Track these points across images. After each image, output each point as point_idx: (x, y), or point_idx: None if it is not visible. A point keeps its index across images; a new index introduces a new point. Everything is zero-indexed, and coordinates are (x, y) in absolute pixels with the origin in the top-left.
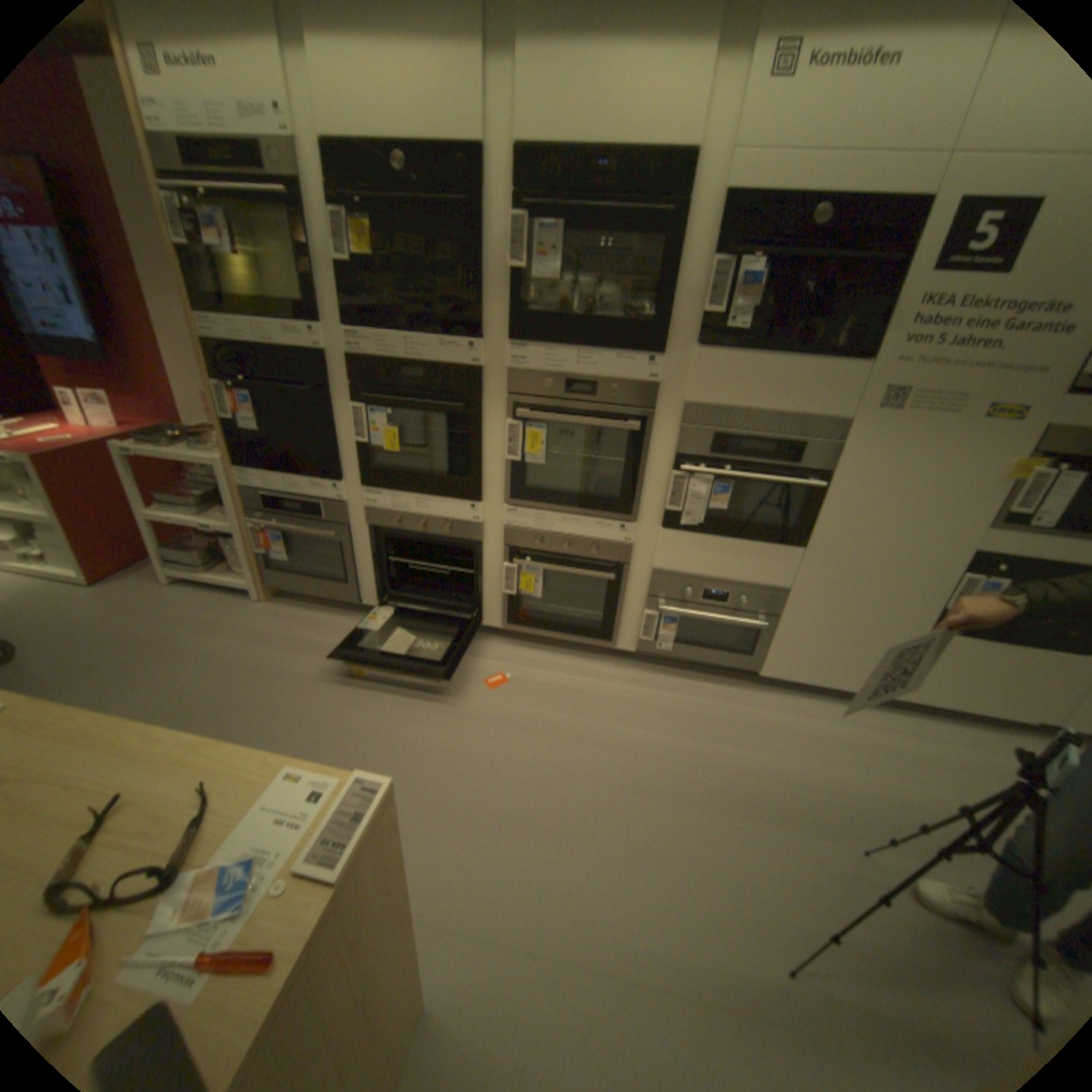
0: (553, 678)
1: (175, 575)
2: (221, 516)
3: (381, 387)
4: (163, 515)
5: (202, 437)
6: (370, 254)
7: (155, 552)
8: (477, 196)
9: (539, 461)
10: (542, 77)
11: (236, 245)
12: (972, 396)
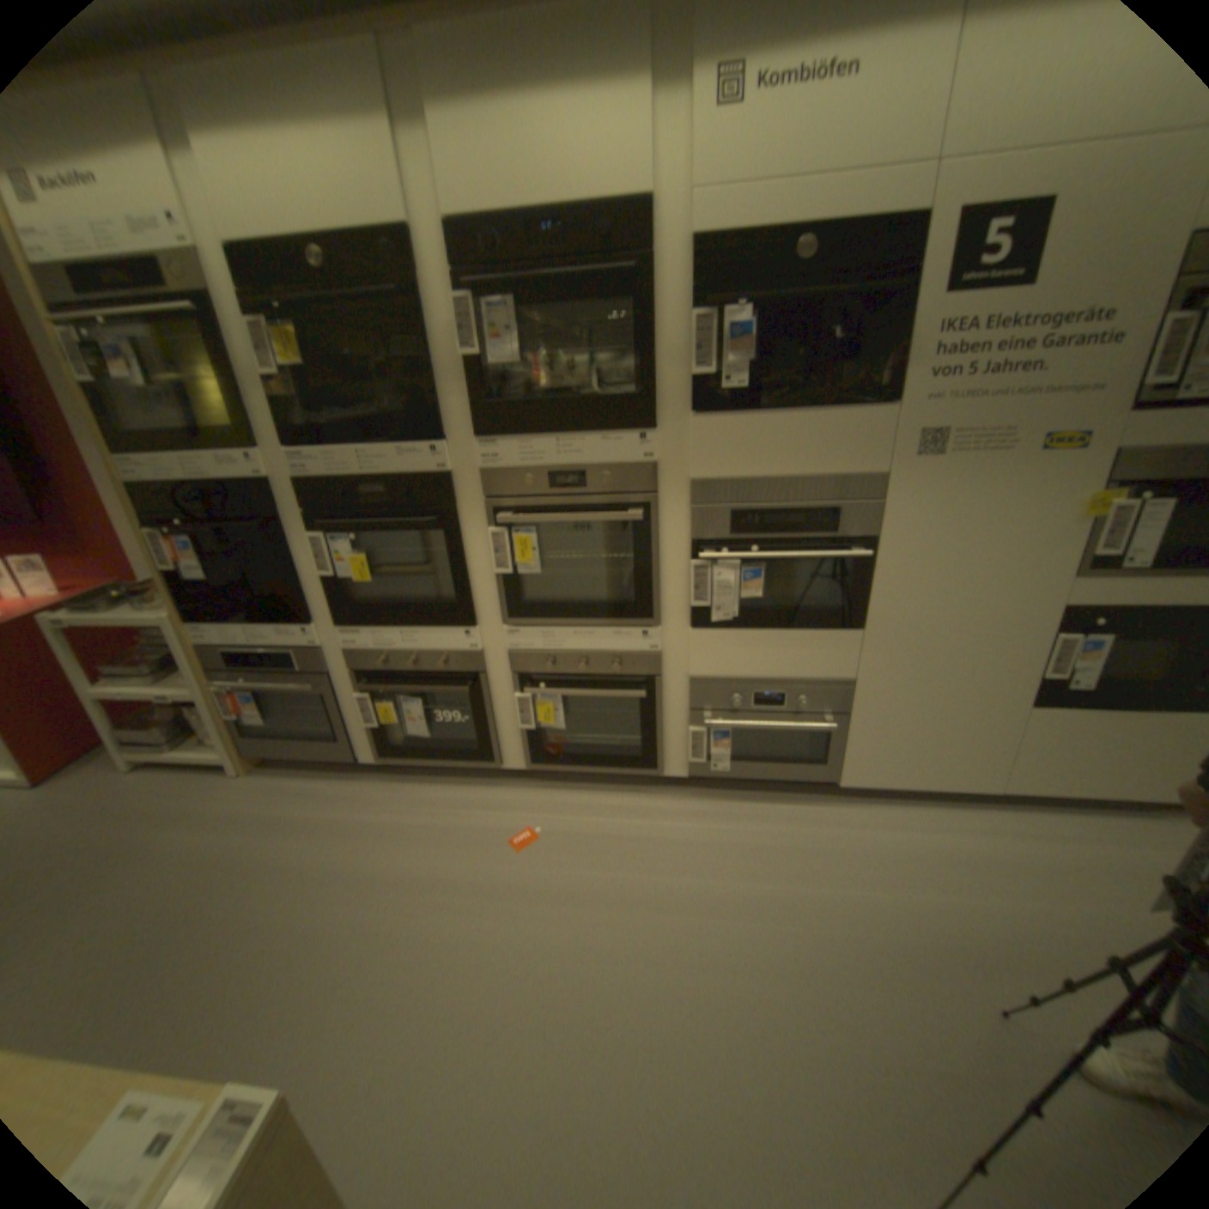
0: (592, 824)
1: (136, 755)
2: (181, 679)
3: (339, 508)
4: (111, 688)
5: (144, 592)
6: (301, 360)
7: (114, 731)
8: (411, 280)
9: (534, 569)
10: (460, 140)
11: (151, 371)
12: (1021, 428)
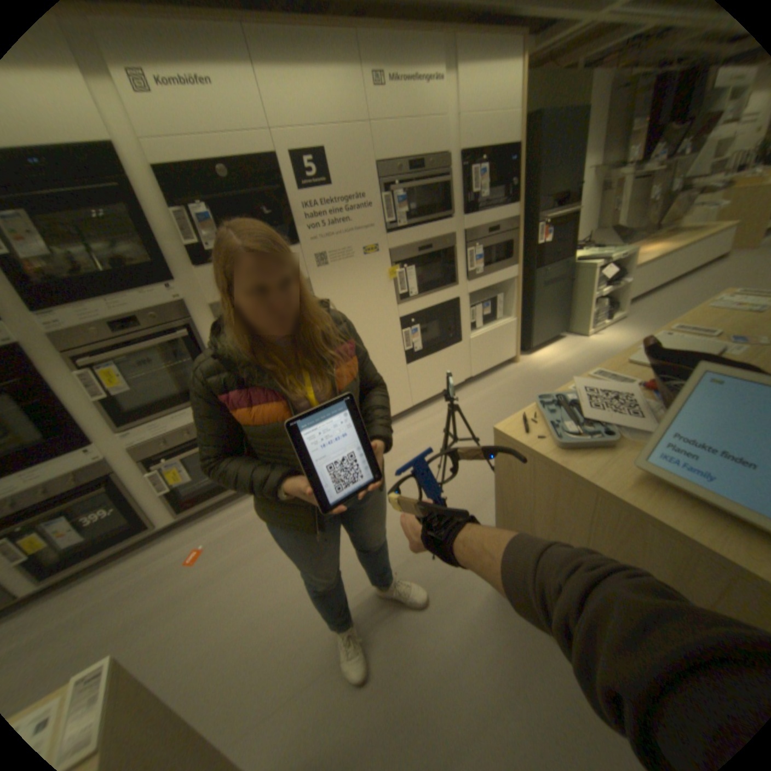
0: (233, 525)
1: None
2: None
3: None
4: None
5: None
6: None
7: None
8: None
9: (123, 389)
10: None
11: None
12: (353, 249)
